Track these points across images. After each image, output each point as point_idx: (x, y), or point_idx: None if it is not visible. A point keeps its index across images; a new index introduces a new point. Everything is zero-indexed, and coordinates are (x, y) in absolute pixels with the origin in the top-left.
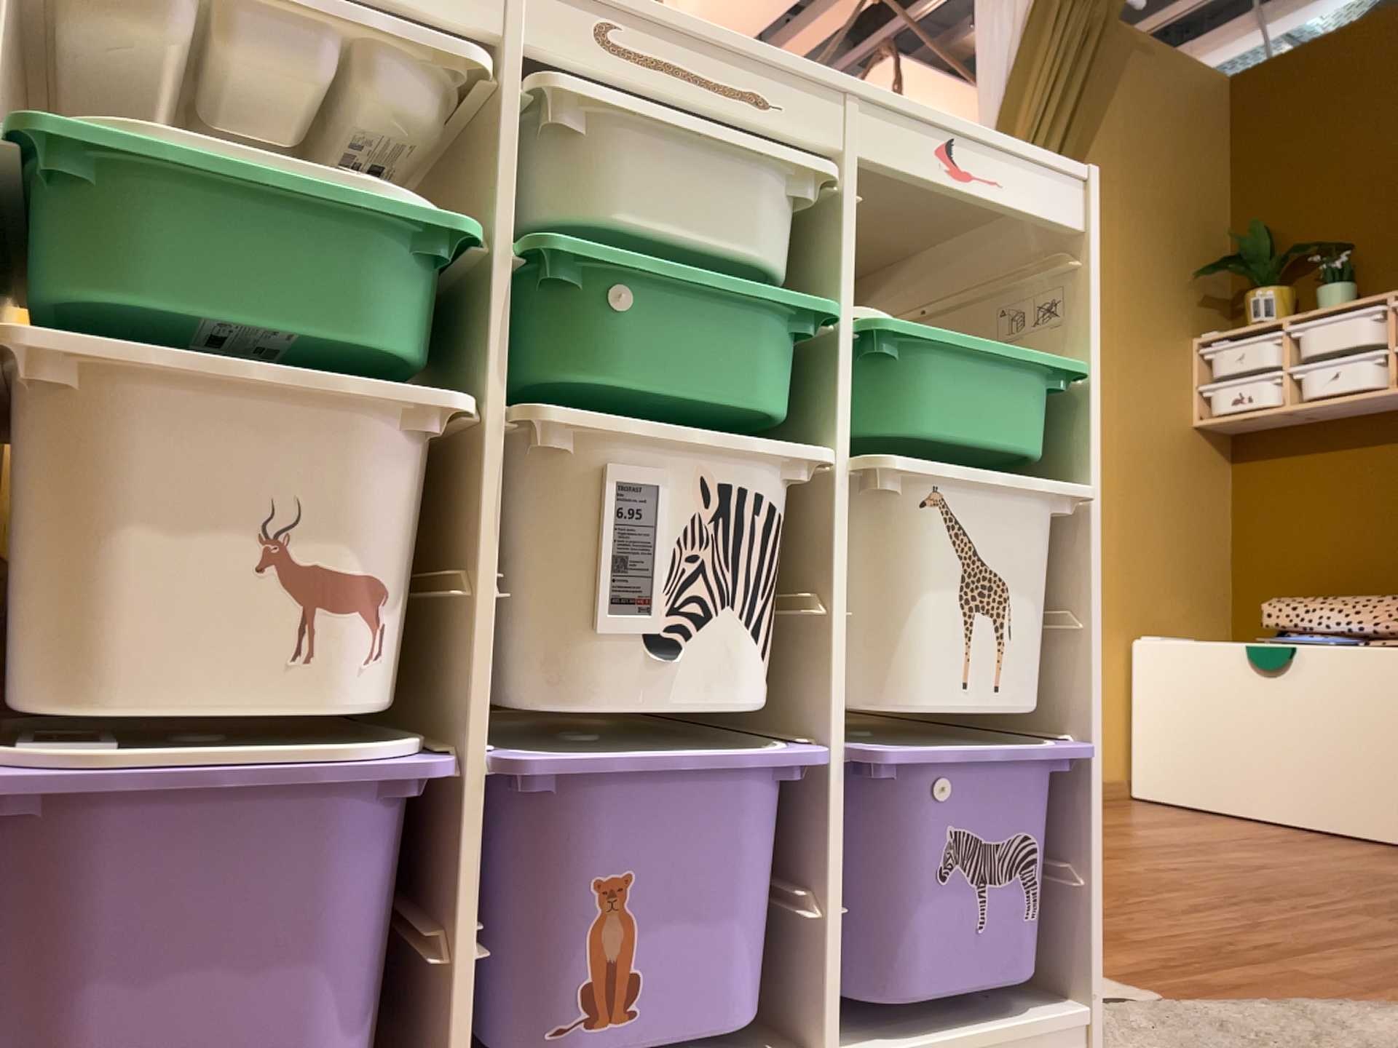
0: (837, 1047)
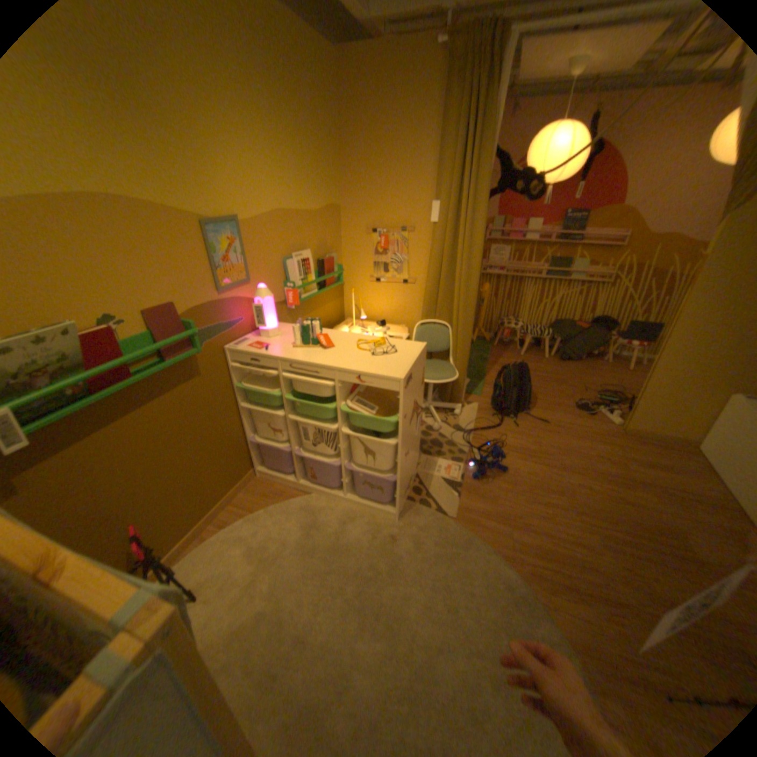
0: (349, 497)
